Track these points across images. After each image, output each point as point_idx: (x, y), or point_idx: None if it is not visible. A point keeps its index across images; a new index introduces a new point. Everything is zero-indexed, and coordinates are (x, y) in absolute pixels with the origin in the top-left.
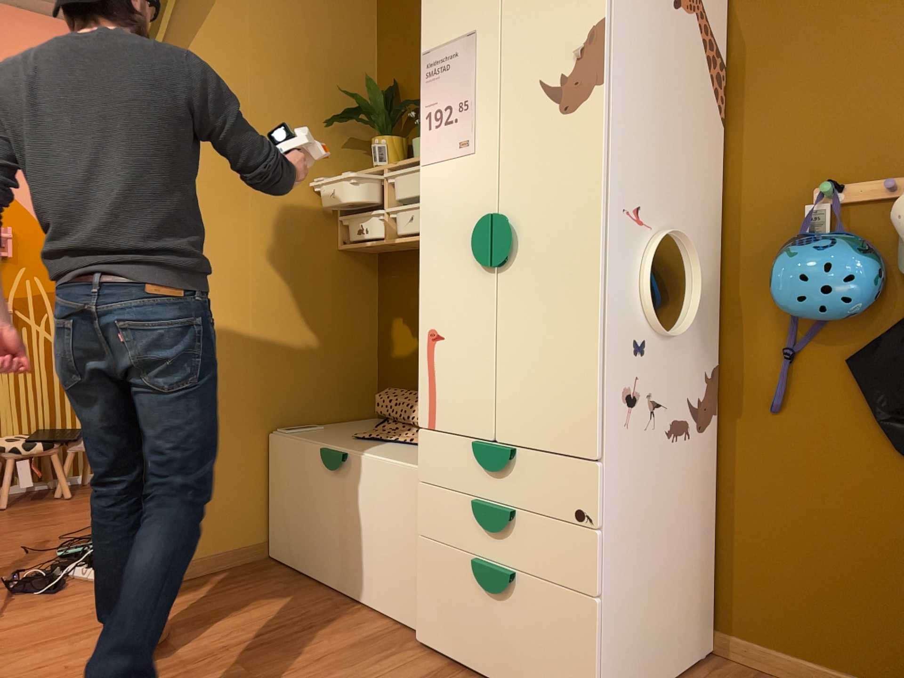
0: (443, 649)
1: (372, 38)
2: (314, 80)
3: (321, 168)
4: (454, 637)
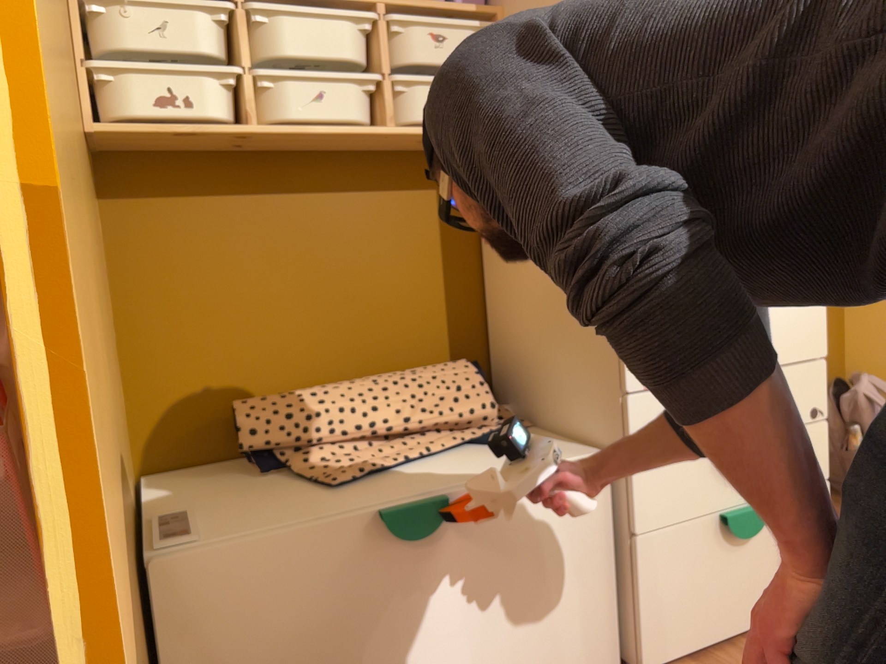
0: (686, 647)
1: None
2: None
3: None
4: (698, 622)
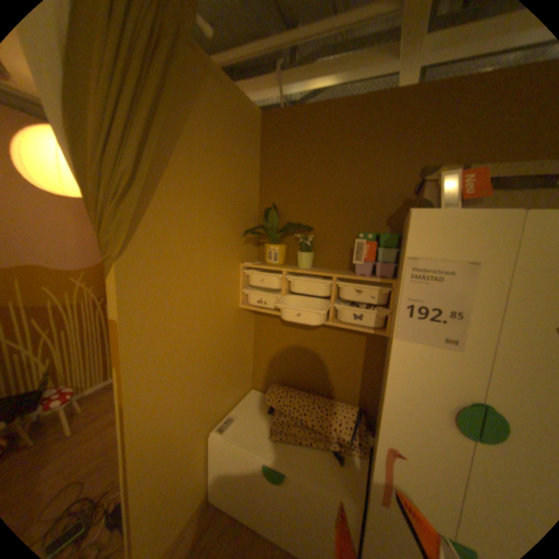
0: None
1: (257, 170)
2: (231, 202)
3: (233, 261)
4: None
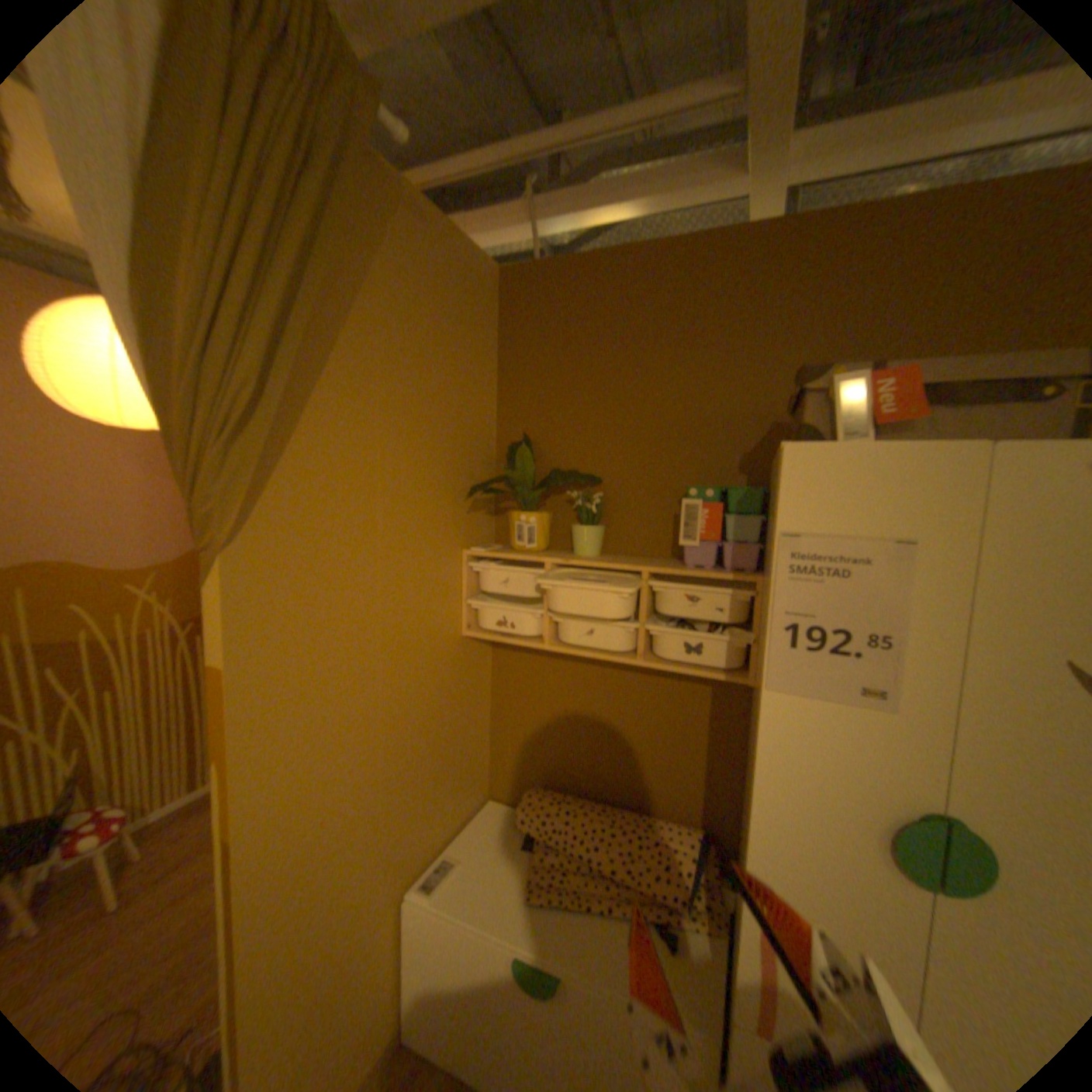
0: None
1: (493, 374)
2: (445, 434)
3: (450, 545)
4: None
